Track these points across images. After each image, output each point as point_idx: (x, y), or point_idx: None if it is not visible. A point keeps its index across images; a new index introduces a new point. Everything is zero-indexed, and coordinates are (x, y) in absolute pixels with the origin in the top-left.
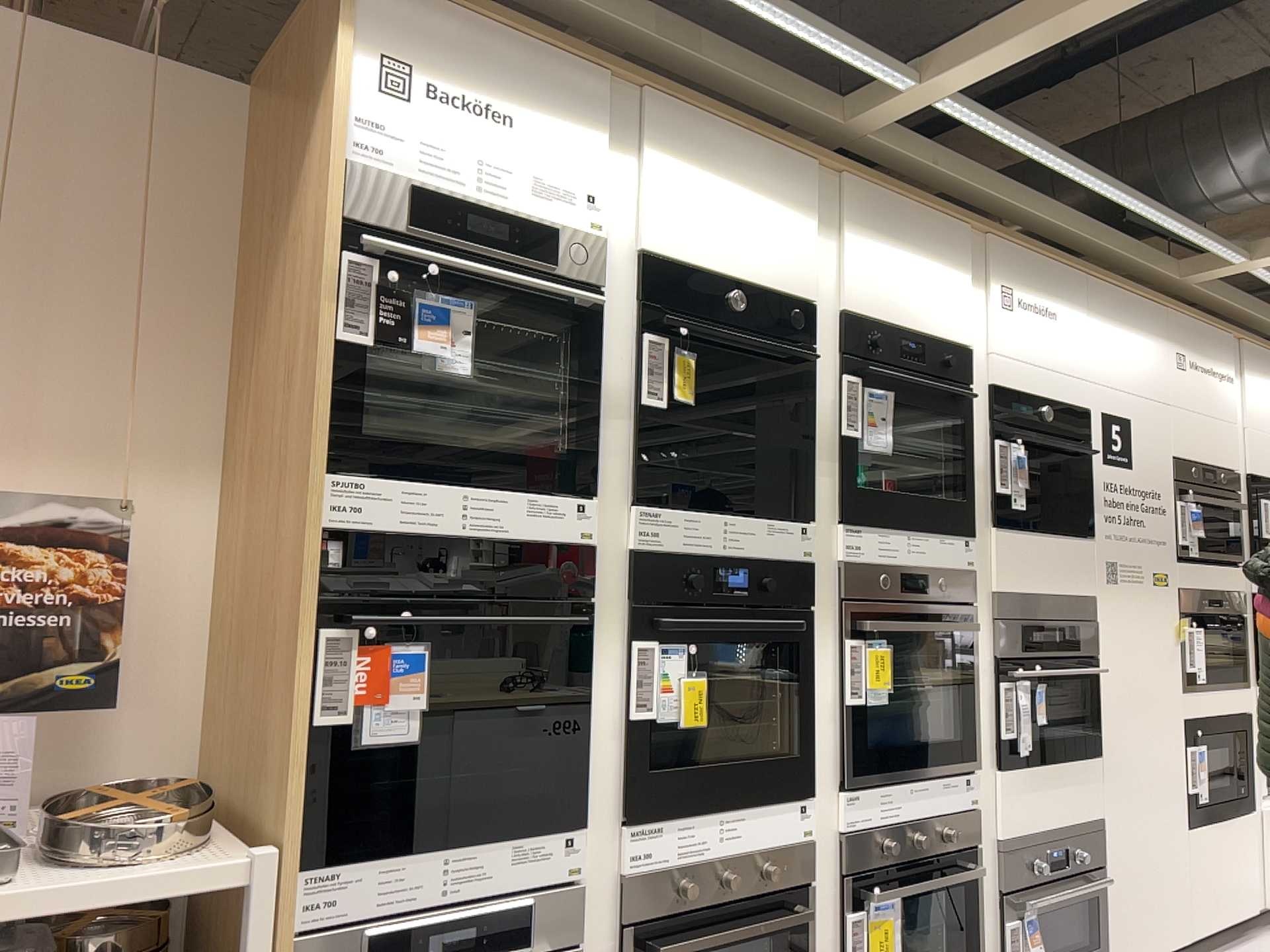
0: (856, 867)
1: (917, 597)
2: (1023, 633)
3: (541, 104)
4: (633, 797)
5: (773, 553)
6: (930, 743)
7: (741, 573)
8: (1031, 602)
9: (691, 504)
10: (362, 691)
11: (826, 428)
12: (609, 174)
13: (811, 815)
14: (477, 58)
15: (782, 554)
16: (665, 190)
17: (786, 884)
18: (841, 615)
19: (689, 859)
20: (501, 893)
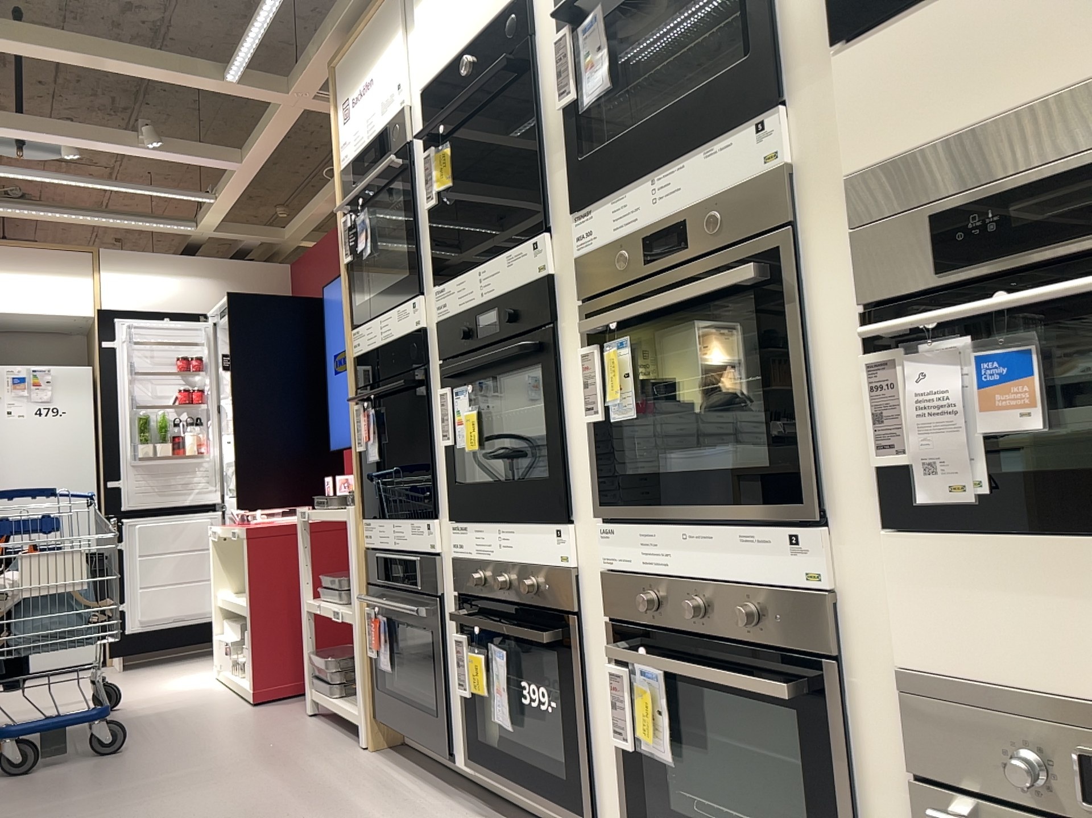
0: (618, 615)
1: (674, 259)
2: (939, 233)
3: (377, 54)
4: (451, 503)
5: (511, 281)
6: (726, 473)
7: (494, 311)
8: (972, 148)
9: (464, 267)
10: (364, 434)
11: (554, 114)
12: (405, 56)
13: (567, 543)
14: (359, 62)
15: (518, 278)
16: (423, 31)
17: (550, 606)
18: (582, 319)
19: (482, 557)
20: (410, 551)
